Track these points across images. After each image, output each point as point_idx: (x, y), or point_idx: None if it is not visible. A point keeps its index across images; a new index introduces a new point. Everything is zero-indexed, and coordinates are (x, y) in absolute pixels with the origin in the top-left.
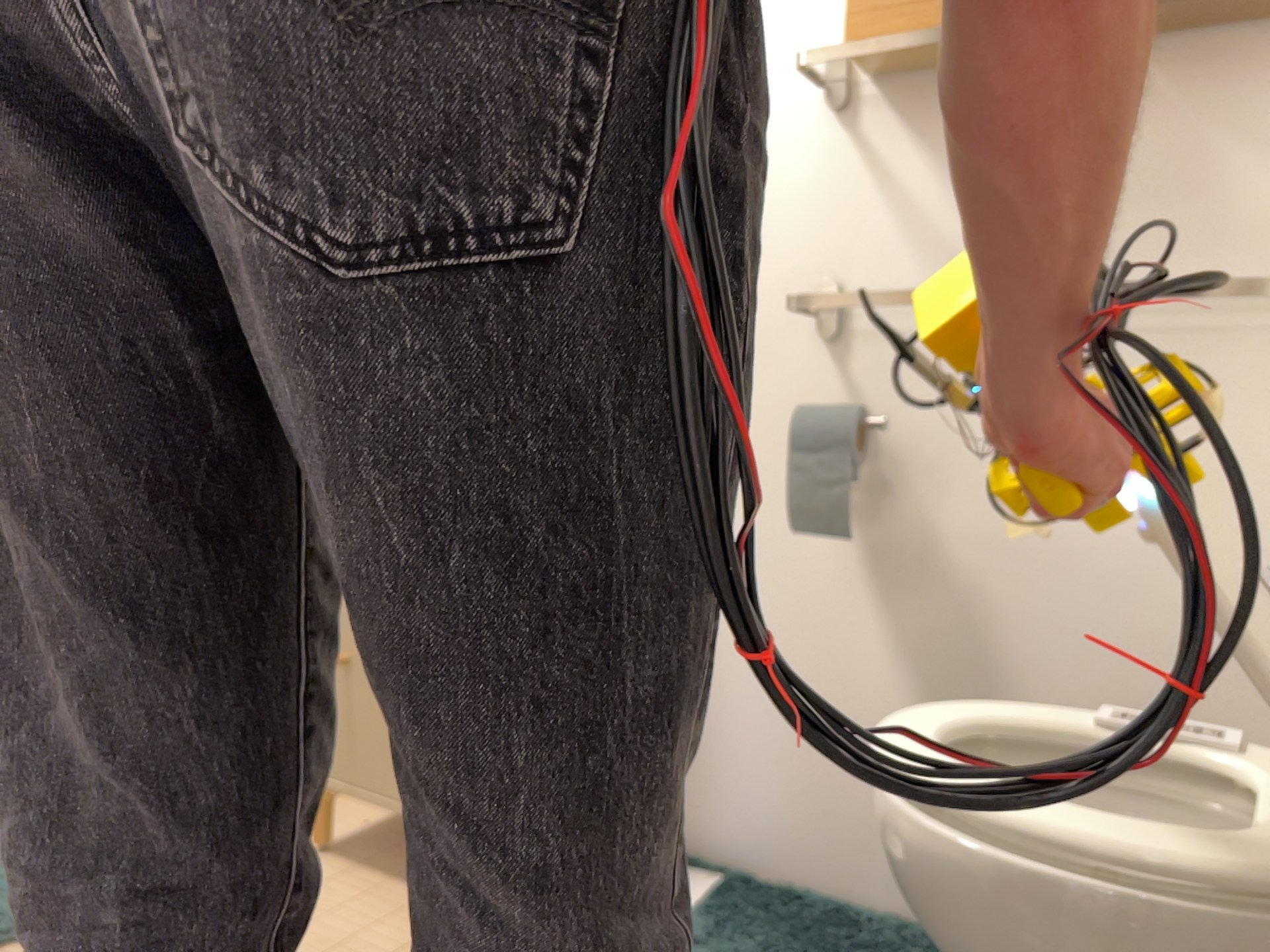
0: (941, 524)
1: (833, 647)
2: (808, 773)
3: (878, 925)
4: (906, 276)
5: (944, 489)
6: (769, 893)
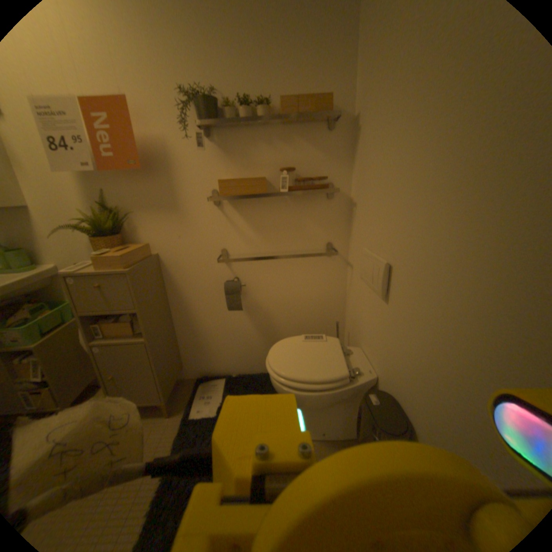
0: (261, 299)
1: (241, 328)
2: (240, 353)
3: (262, 379)
4: (244, 246)
5: (260, 292)
6: (239, 381)
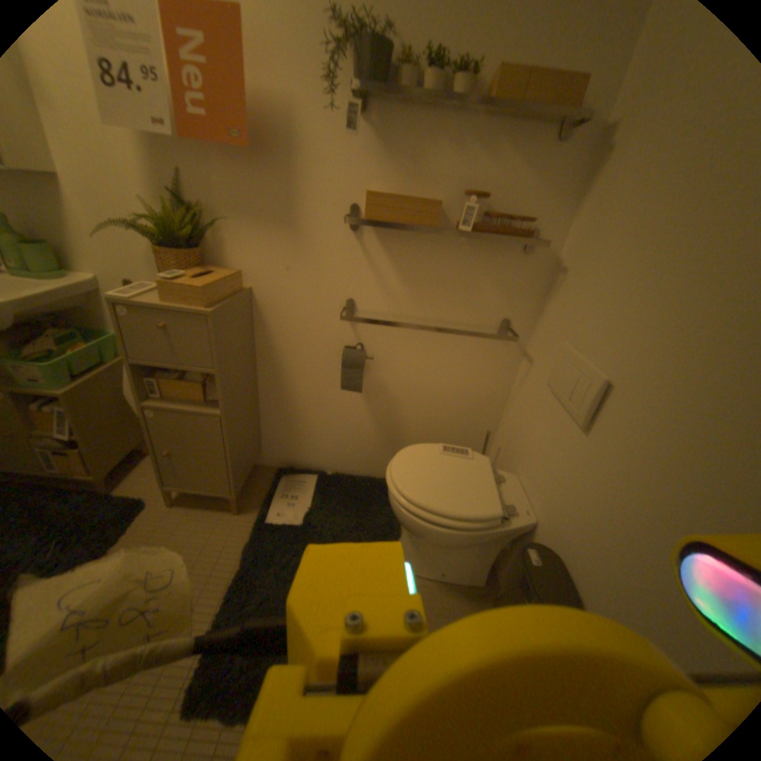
0: (388, 381)
1: (351, 414)
2: (343, 446)
3: (367, 485)
4: (381, 301)
5: (389, 371)
6: (335, 483)
